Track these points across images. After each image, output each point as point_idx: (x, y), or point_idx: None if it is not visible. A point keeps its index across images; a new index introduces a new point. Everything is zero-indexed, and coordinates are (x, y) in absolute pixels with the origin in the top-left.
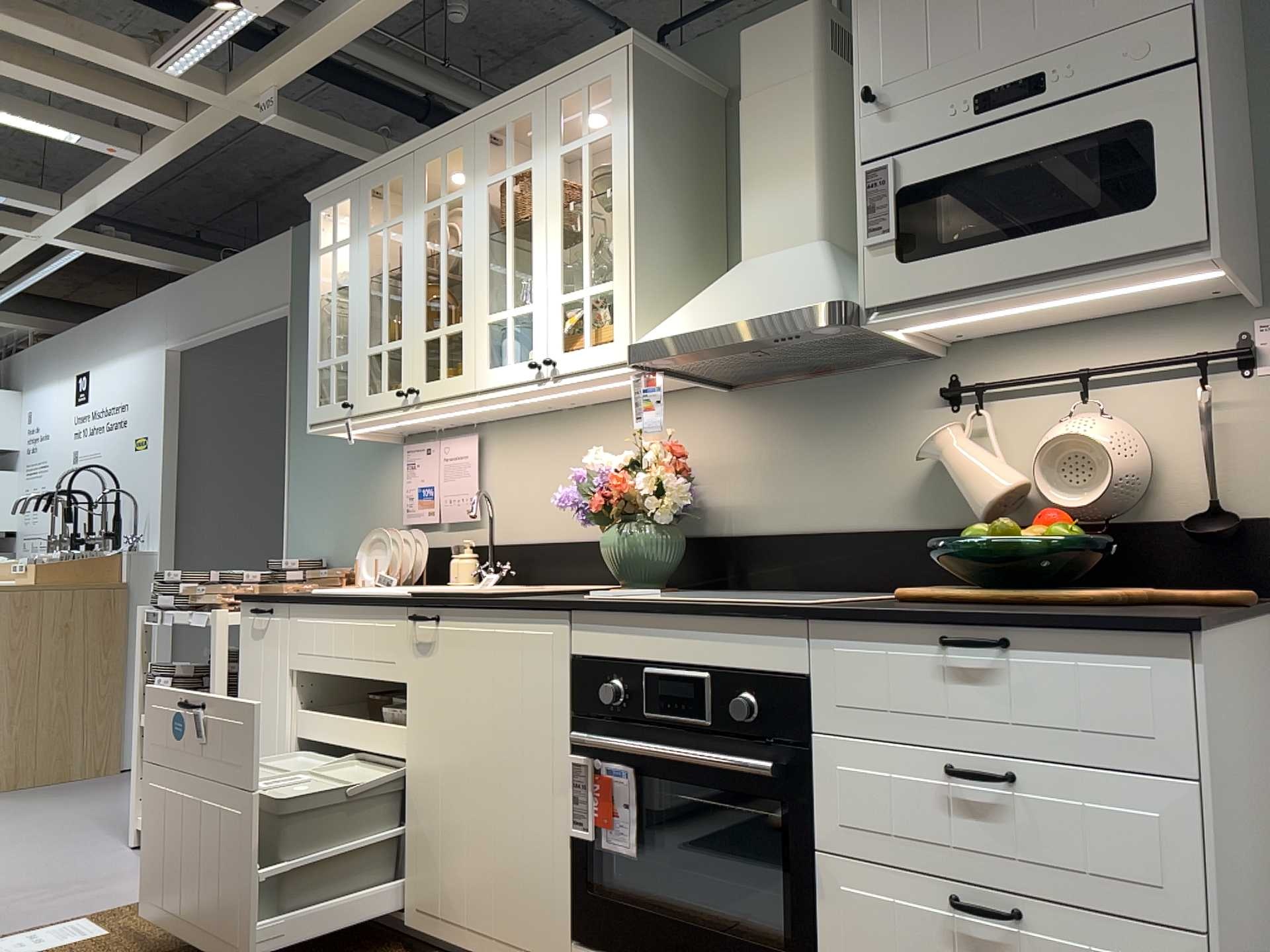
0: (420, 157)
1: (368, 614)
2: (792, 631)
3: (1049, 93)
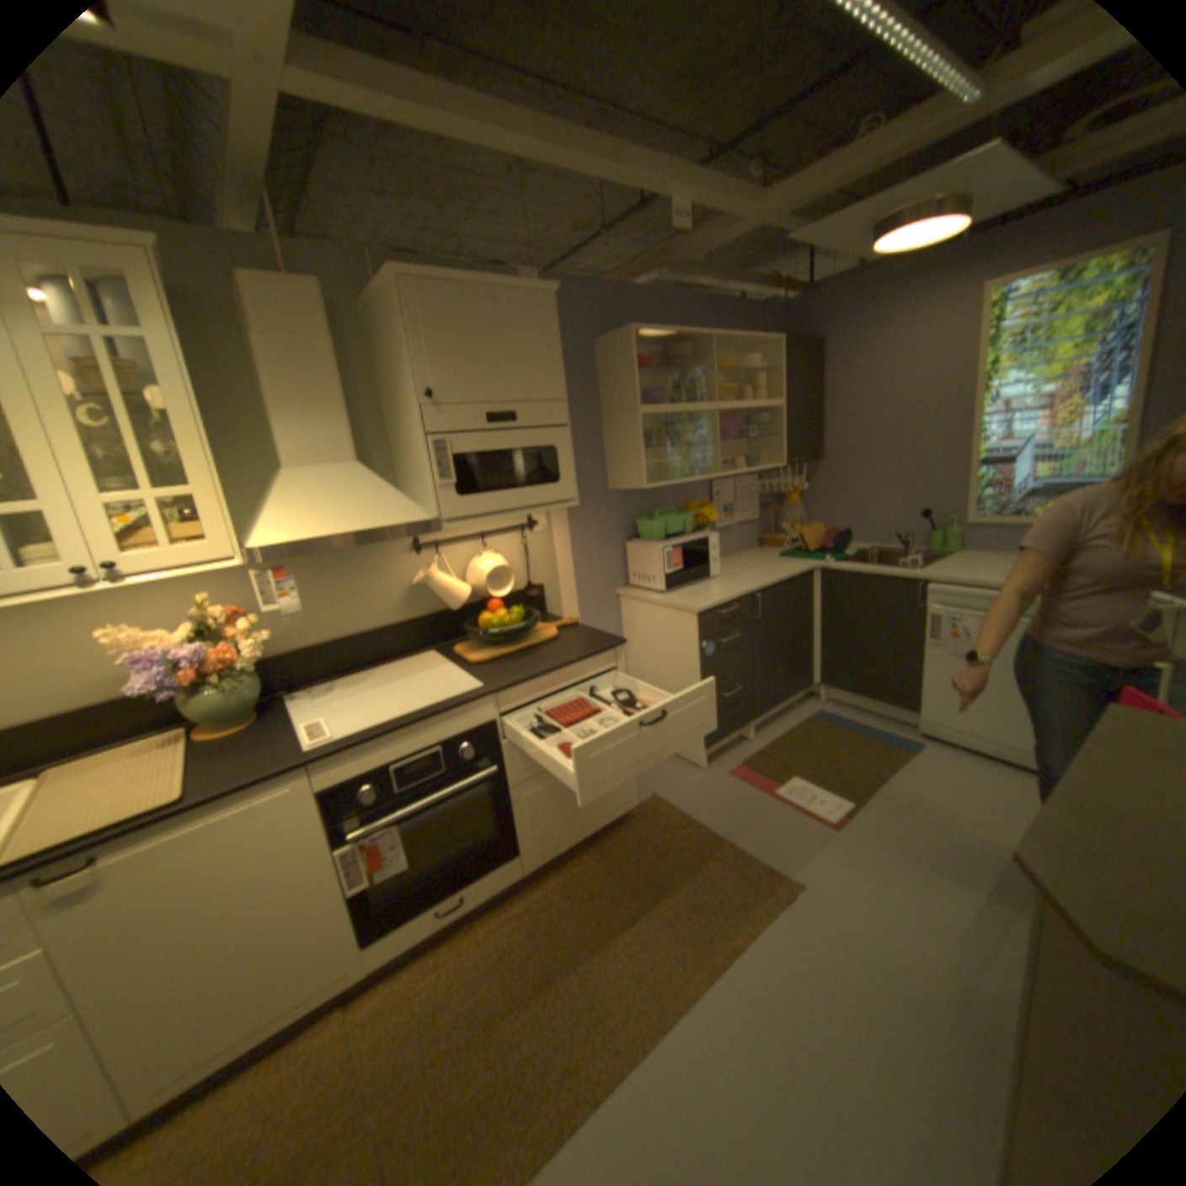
0: None
1: None
2: (484, 703)
3: (520, 423)
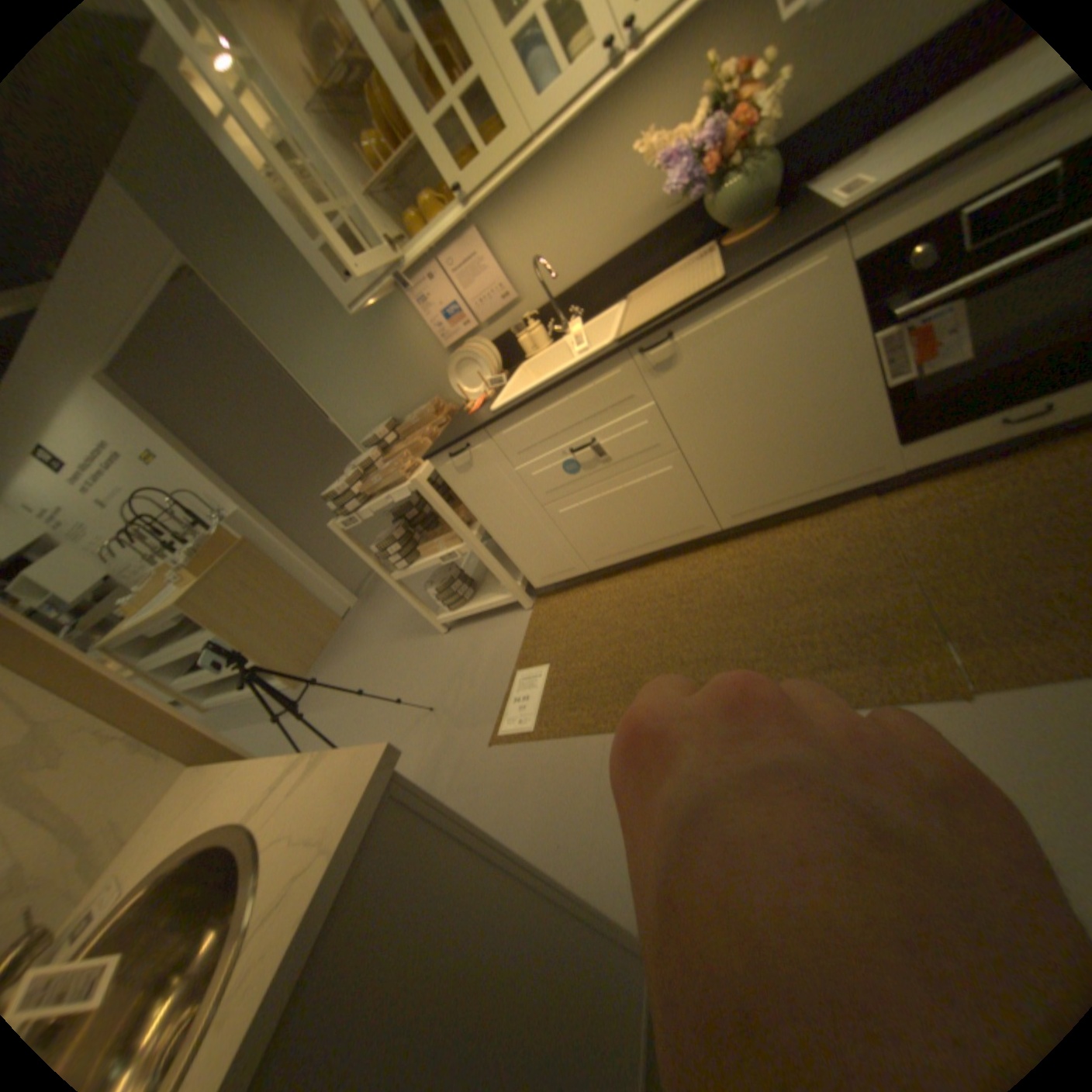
0: None
1: (582, 379)
2: None
3: None
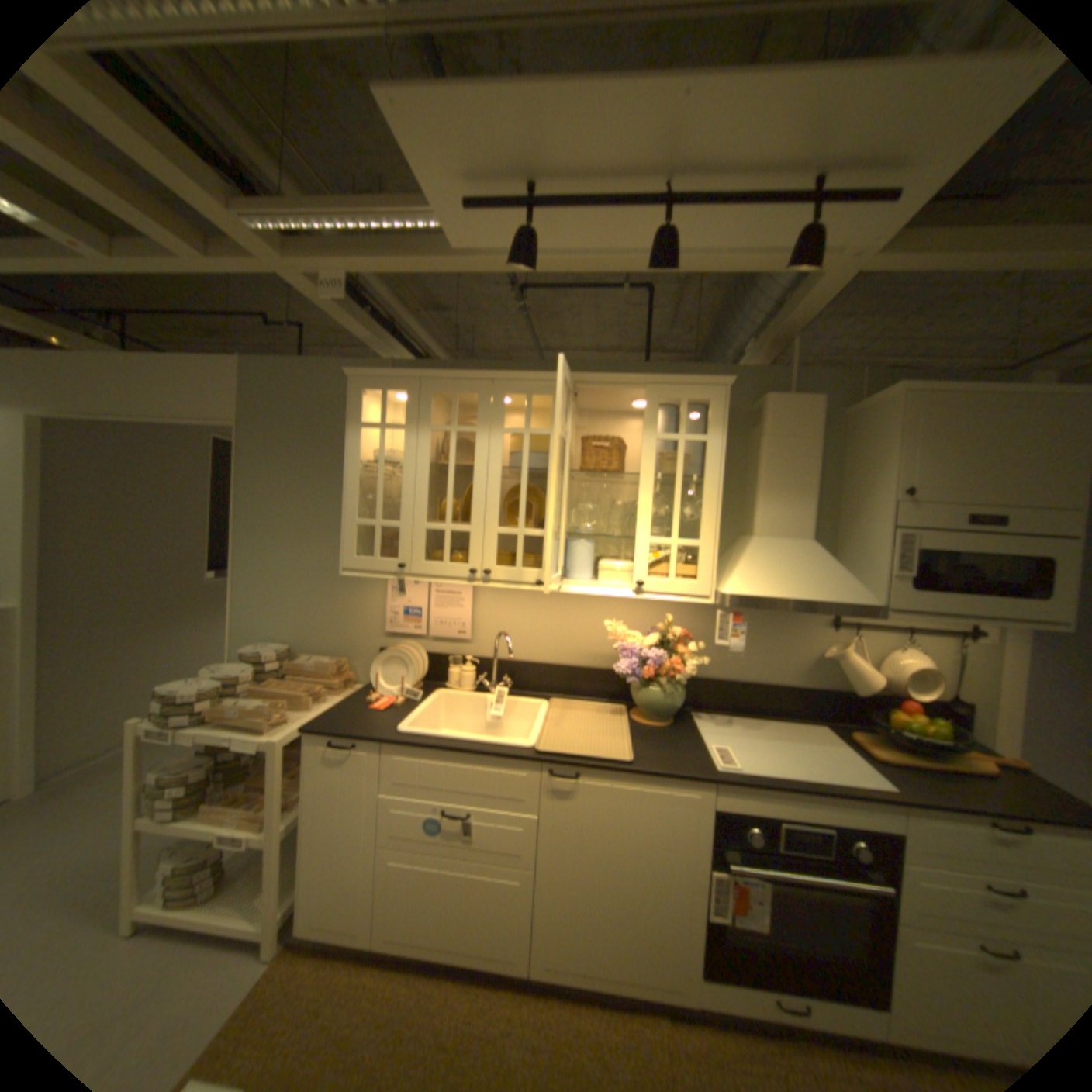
0: (500, 387)
1: (492, 763)
2: (898, 813)
3: (1012, 529)
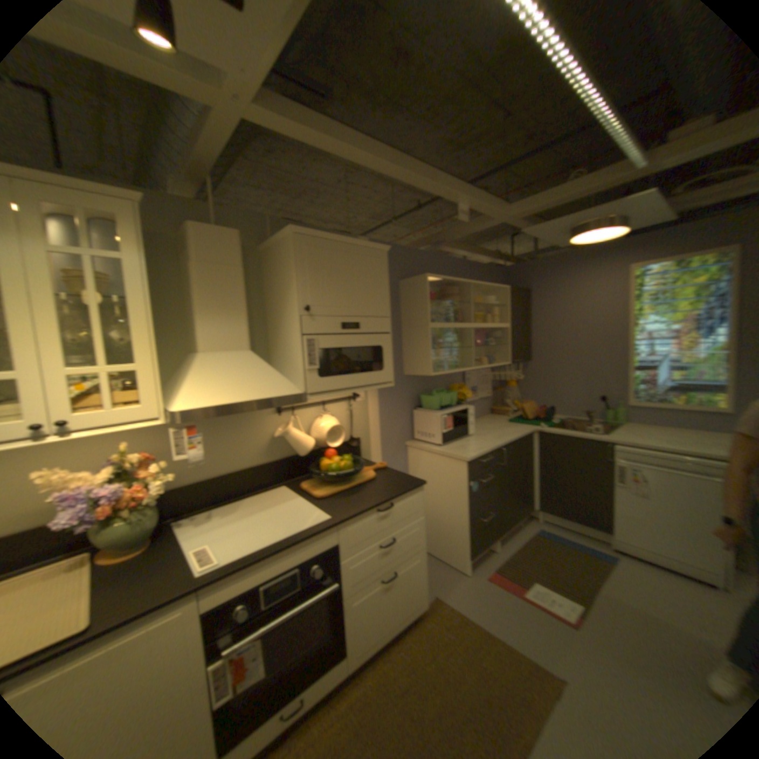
0: None
1: None
2: (333, 532)
3: (363, 330)
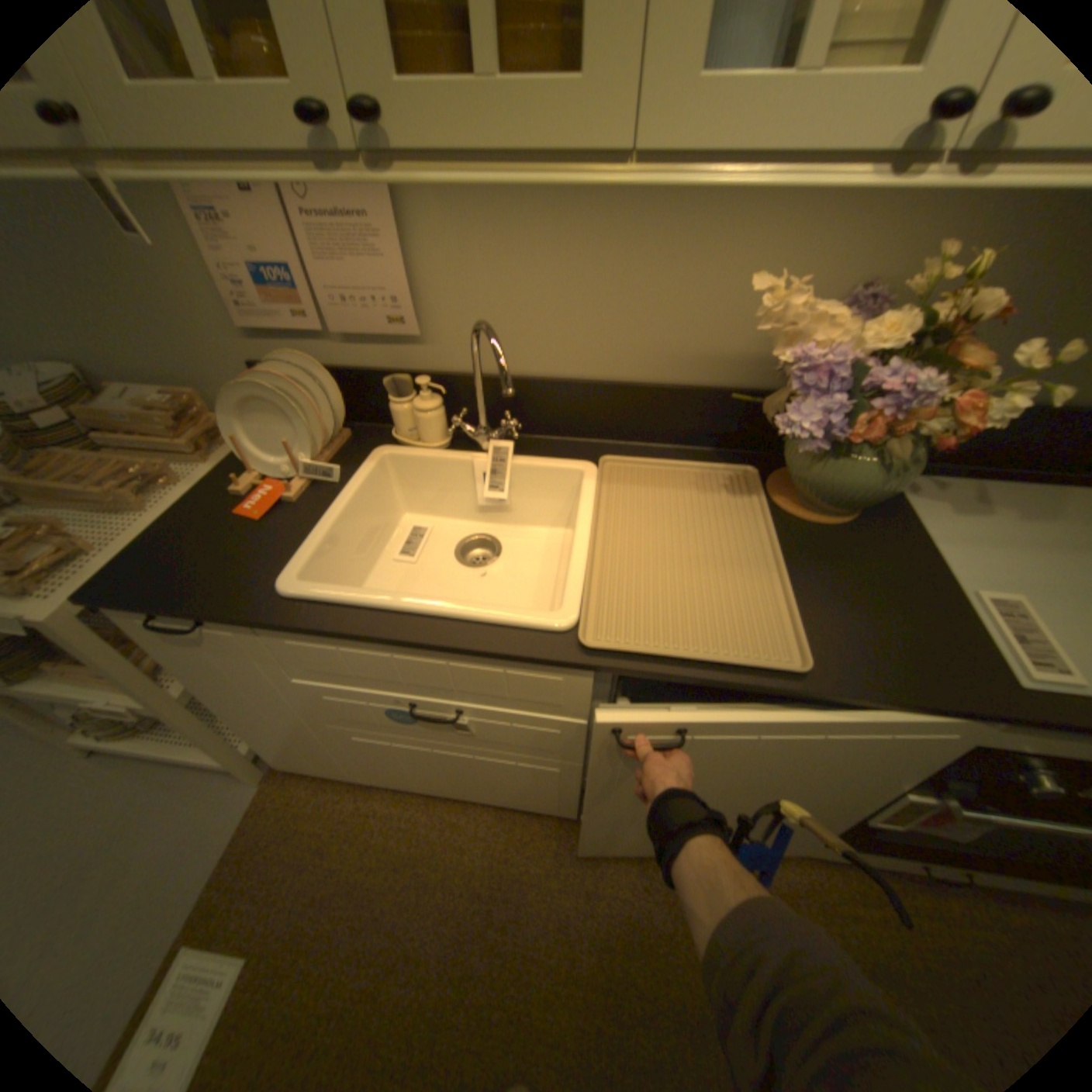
0: None
1: (487, 660)
2: None
3: None
